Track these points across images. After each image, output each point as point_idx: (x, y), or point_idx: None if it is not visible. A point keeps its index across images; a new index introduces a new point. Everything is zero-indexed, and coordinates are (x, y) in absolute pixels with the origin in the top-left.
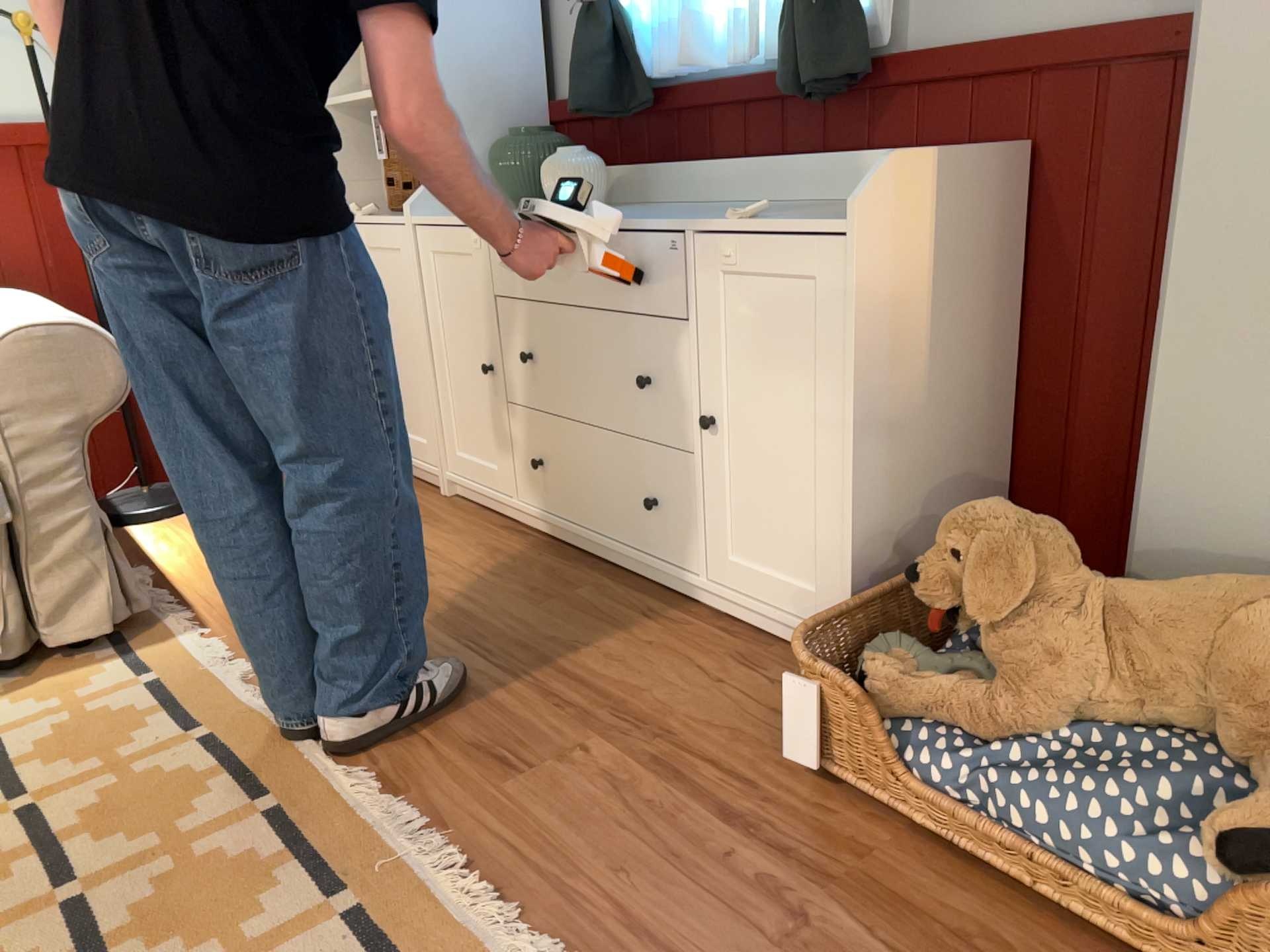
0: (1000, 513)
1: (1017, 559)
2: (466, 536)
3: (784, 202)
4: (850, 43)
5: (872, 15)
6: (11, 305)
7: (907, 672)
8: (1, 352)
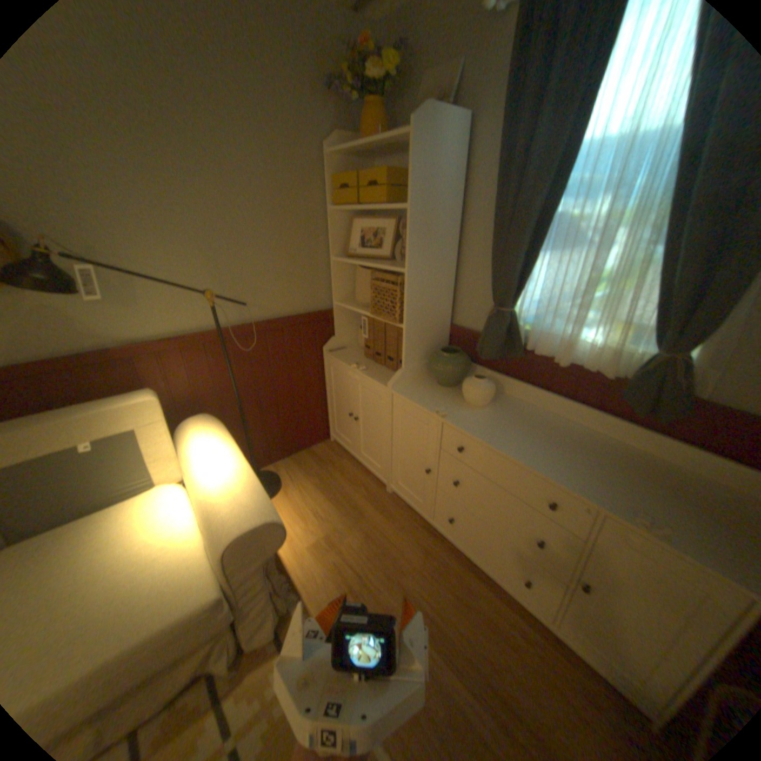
0: None
1: None
2: (409, 532)
3: (604, 434)
4: (691, 397)
5: (699, 375)
6: (213, 456)
7: None
8: (229, 547)
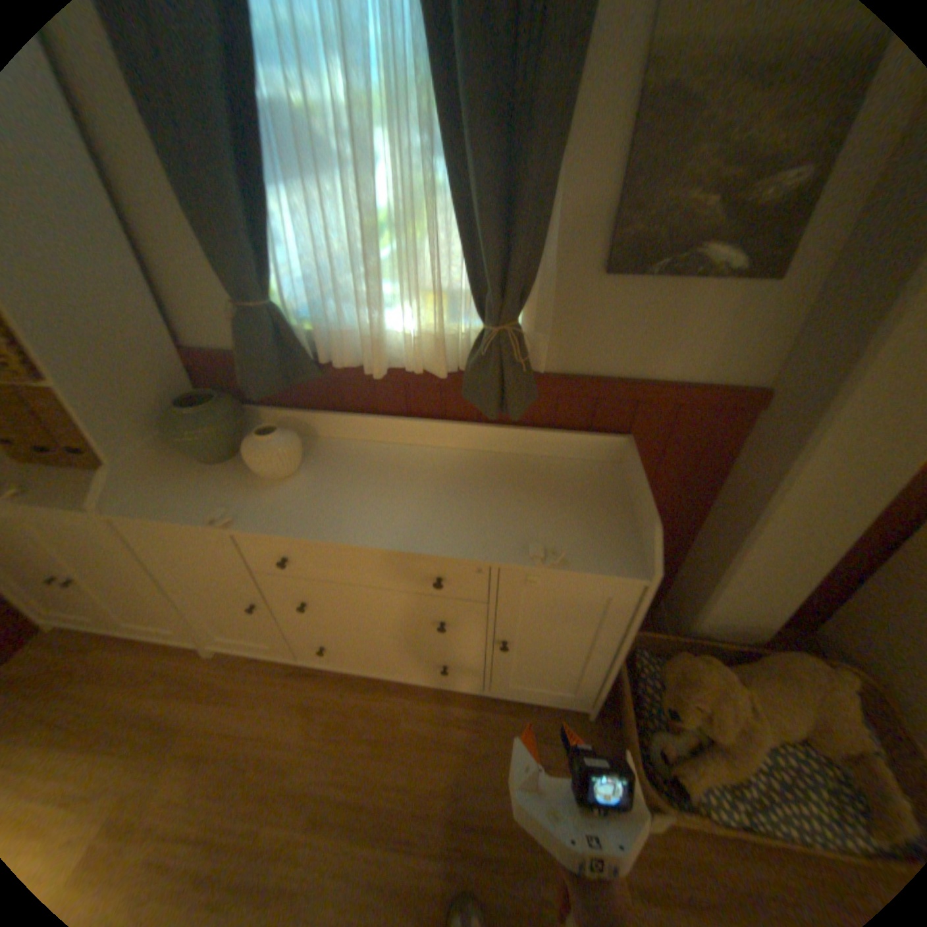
0: (714, 679)
1: (734, 705)
2: (268, 699)
3: (459, 448)
4: (531, 375)
5: (529, 345)
6: None
7: (697, 772)
8: None
